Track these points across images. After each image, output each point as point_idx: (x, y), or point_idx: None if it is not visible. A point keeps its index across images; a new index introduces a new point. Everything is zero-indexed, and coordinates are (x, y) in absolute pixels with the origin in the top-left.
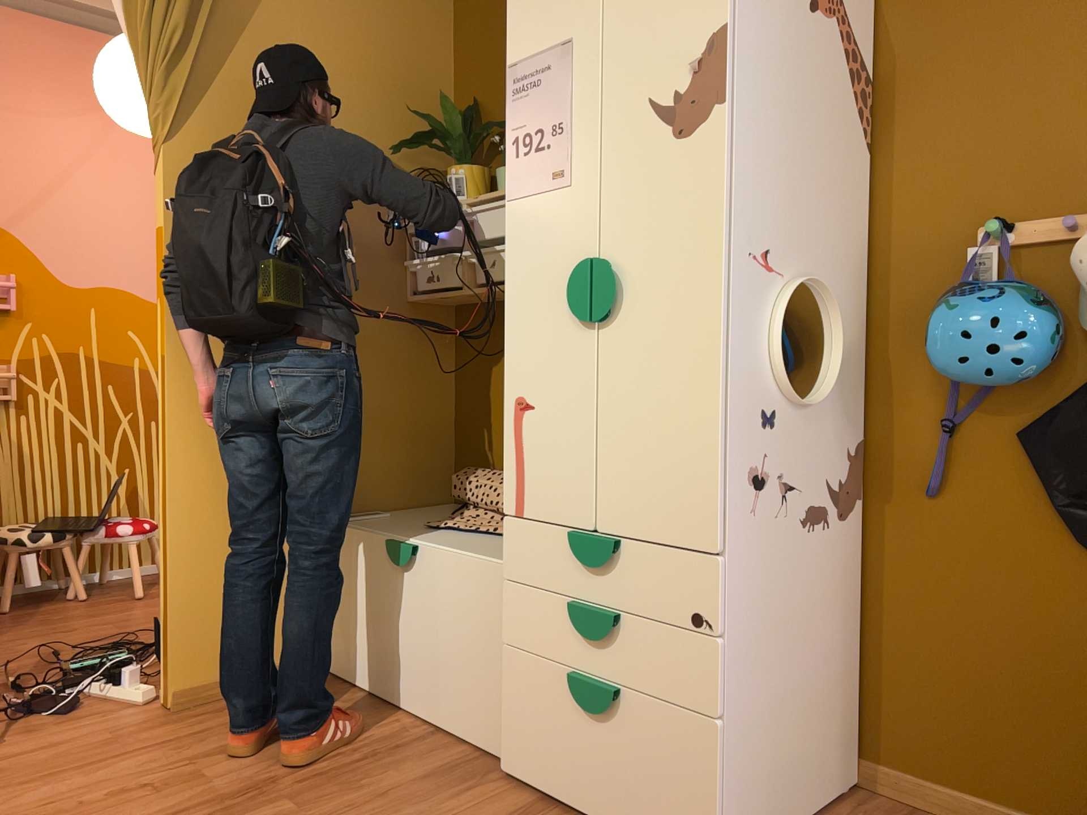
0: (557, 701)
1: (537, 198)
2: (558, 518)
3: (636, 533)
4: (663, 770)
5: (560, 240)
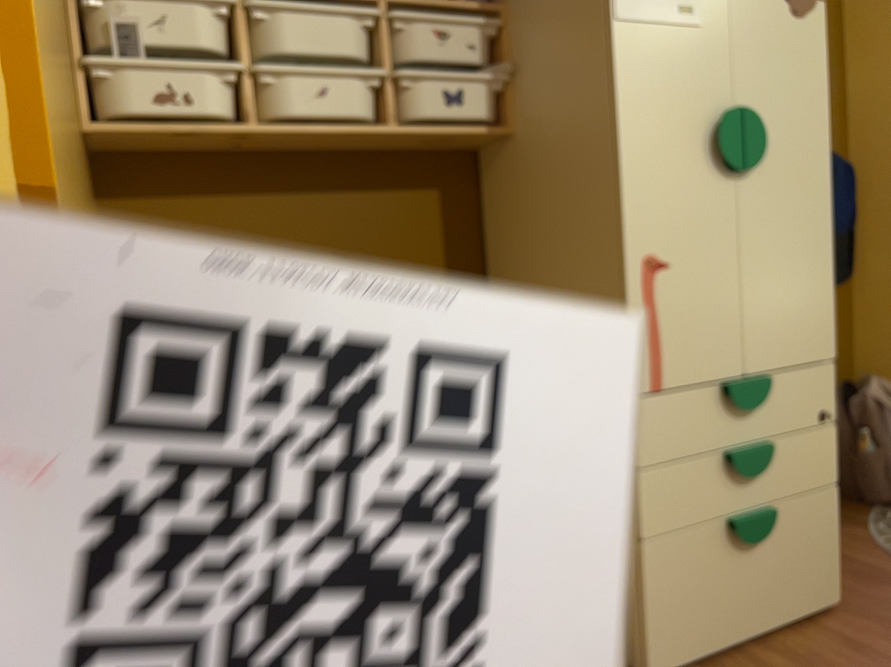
0: (714, 559)
1: (662, 28)
2: (707, 377)
3: (779, 365)
4: (807, 549)
5: (693, 82)
